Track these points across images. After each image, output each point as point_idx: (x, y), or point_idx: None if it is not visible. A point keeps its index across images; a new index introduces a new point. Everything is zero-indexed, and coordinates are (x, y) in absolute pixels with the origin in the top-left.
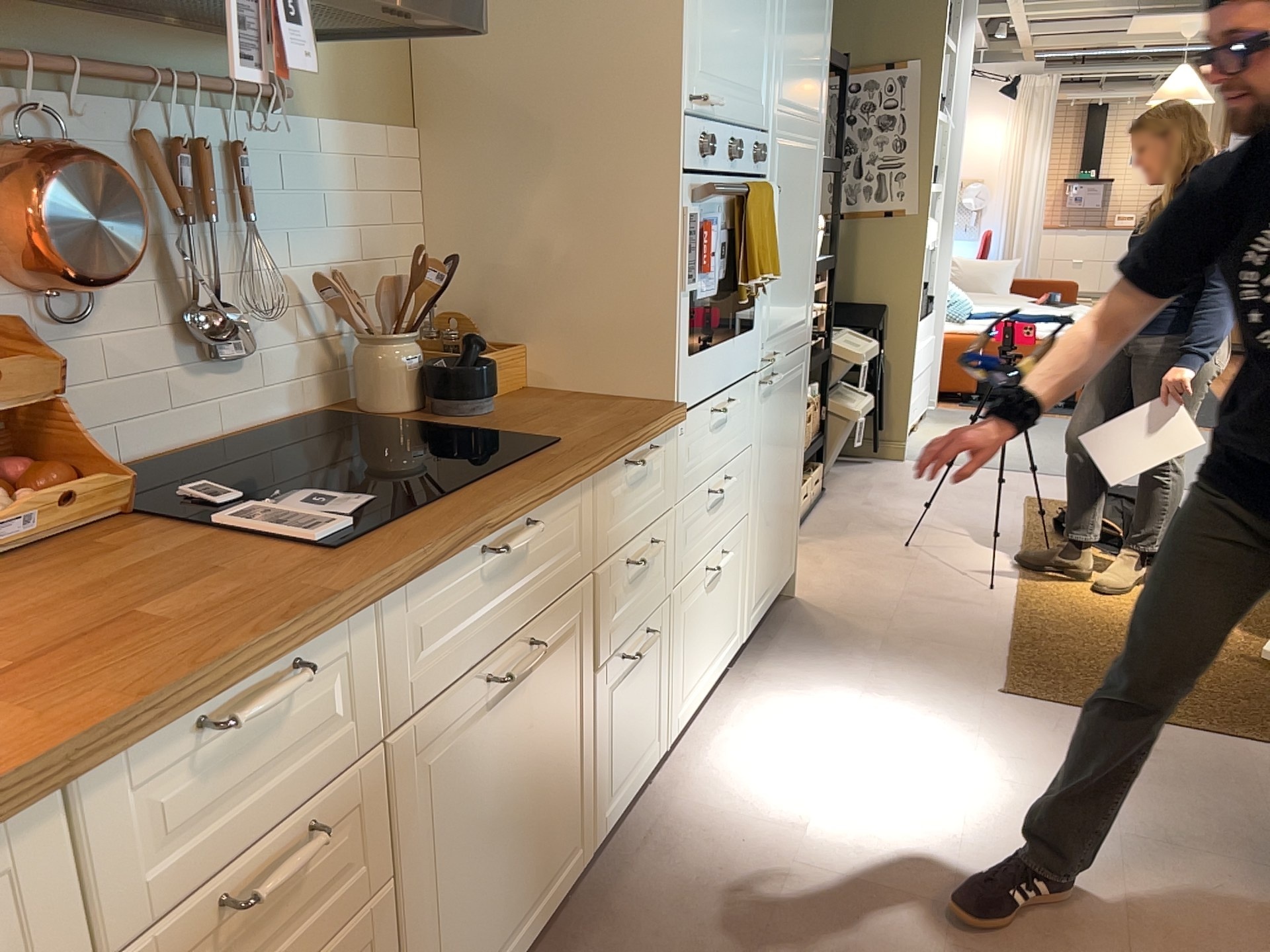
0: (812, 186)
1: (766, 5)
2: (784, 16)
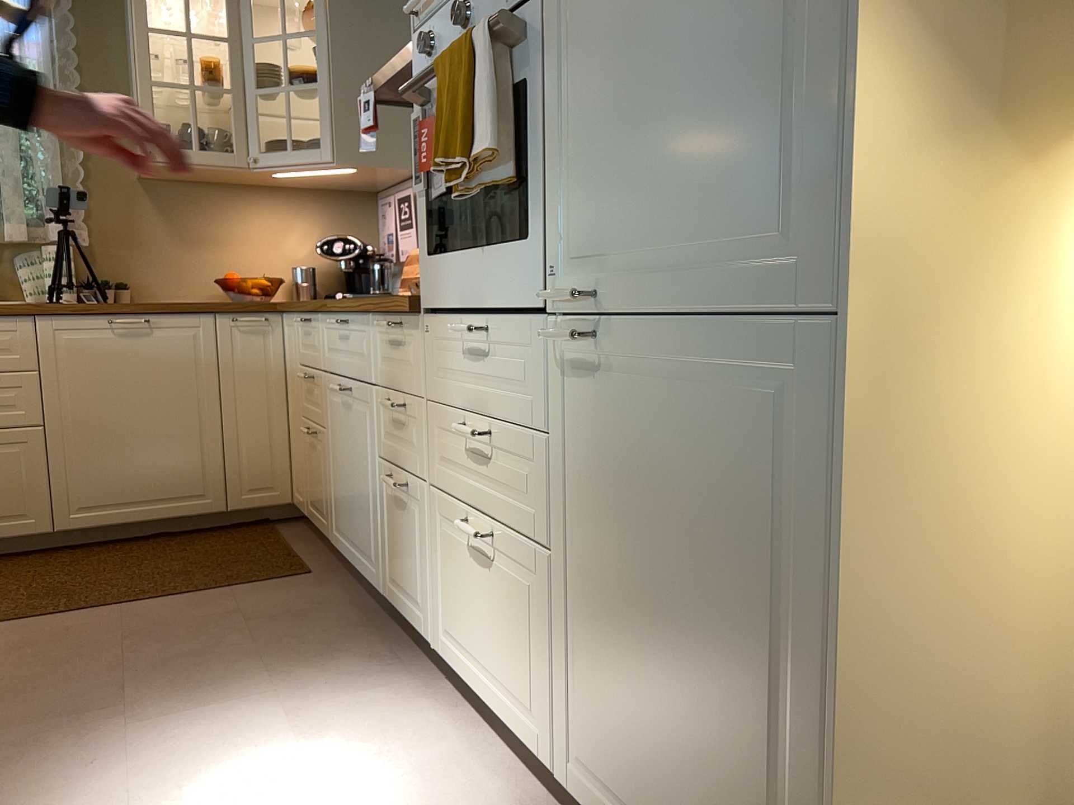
0: None
1: None
2: None
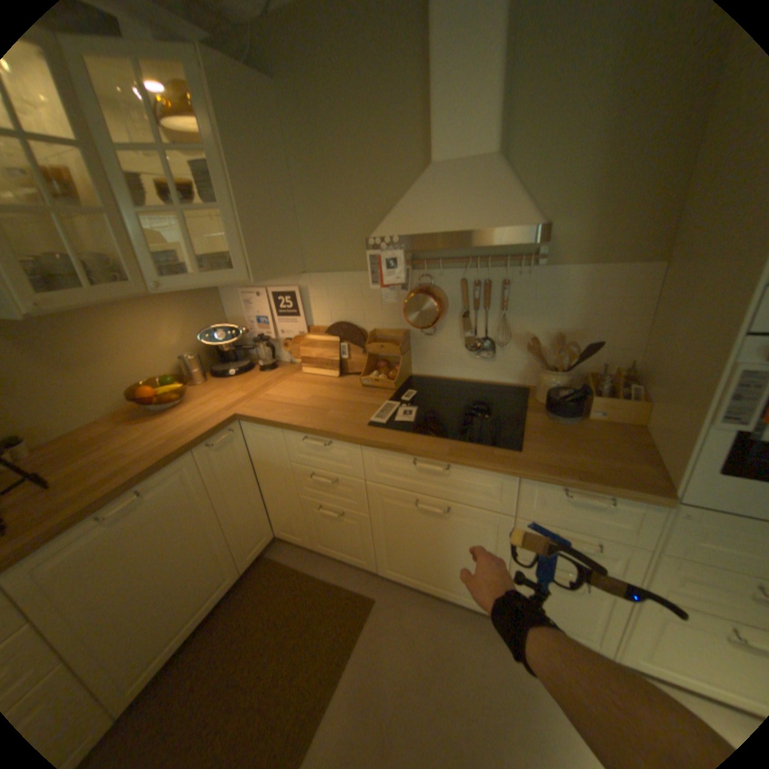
0: None
1: None
2: None
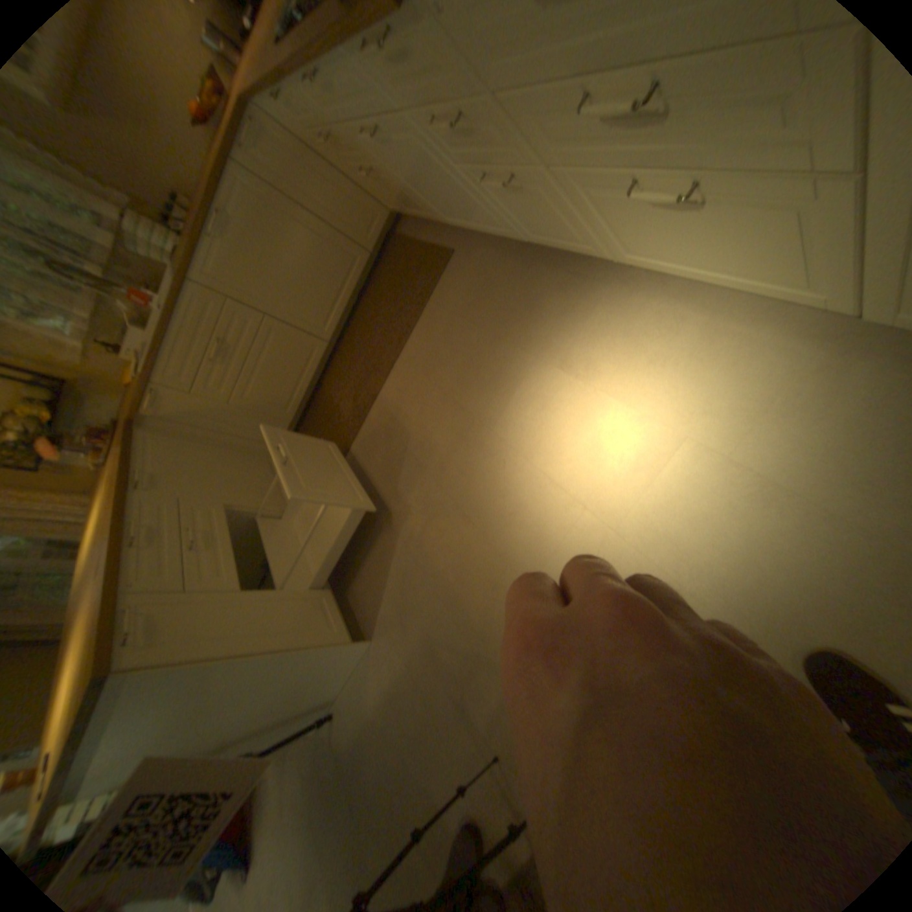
0: None
1: None
2: None
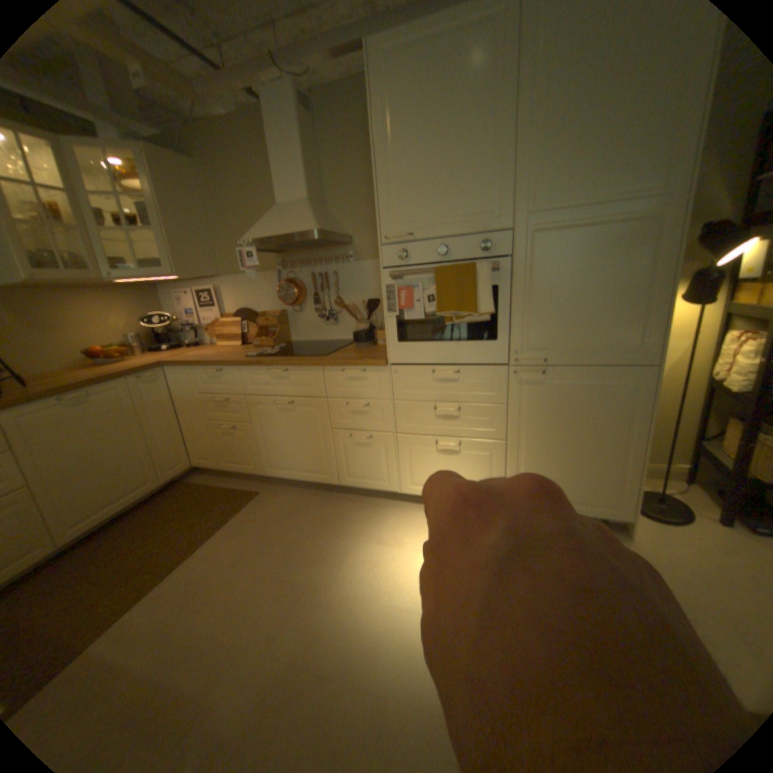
0: (645, 244)
1: (493, 155)
2: (535, 146)
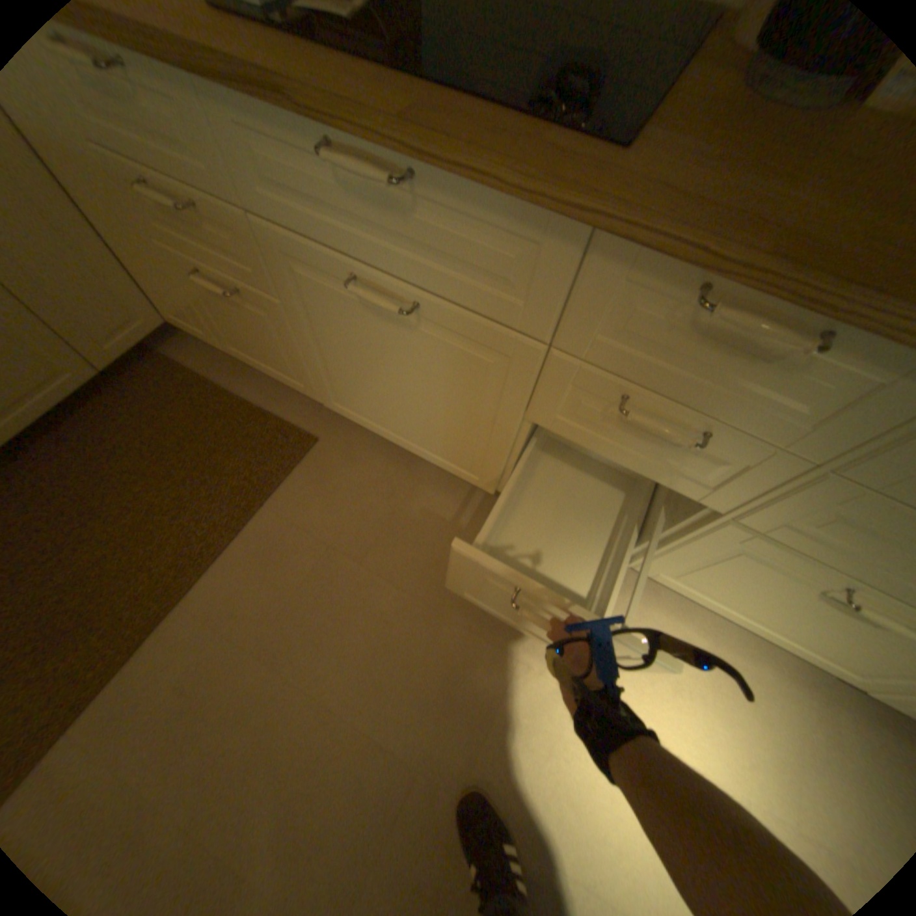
0: None
1: None
2: None
